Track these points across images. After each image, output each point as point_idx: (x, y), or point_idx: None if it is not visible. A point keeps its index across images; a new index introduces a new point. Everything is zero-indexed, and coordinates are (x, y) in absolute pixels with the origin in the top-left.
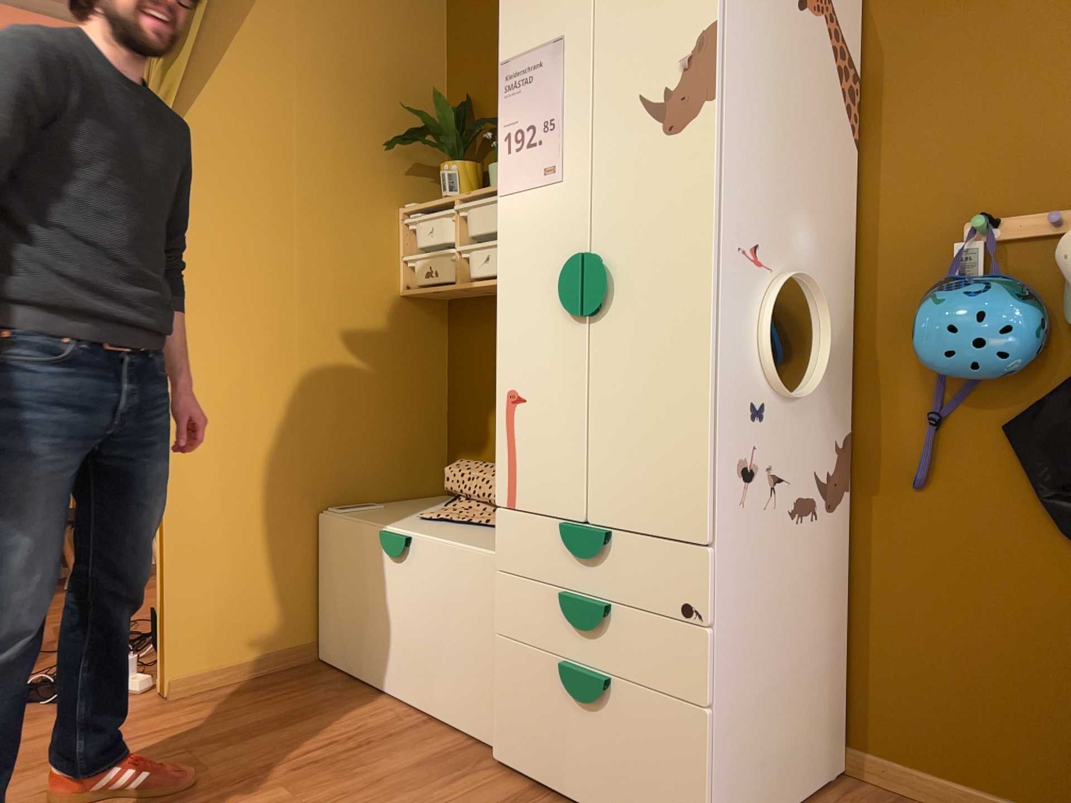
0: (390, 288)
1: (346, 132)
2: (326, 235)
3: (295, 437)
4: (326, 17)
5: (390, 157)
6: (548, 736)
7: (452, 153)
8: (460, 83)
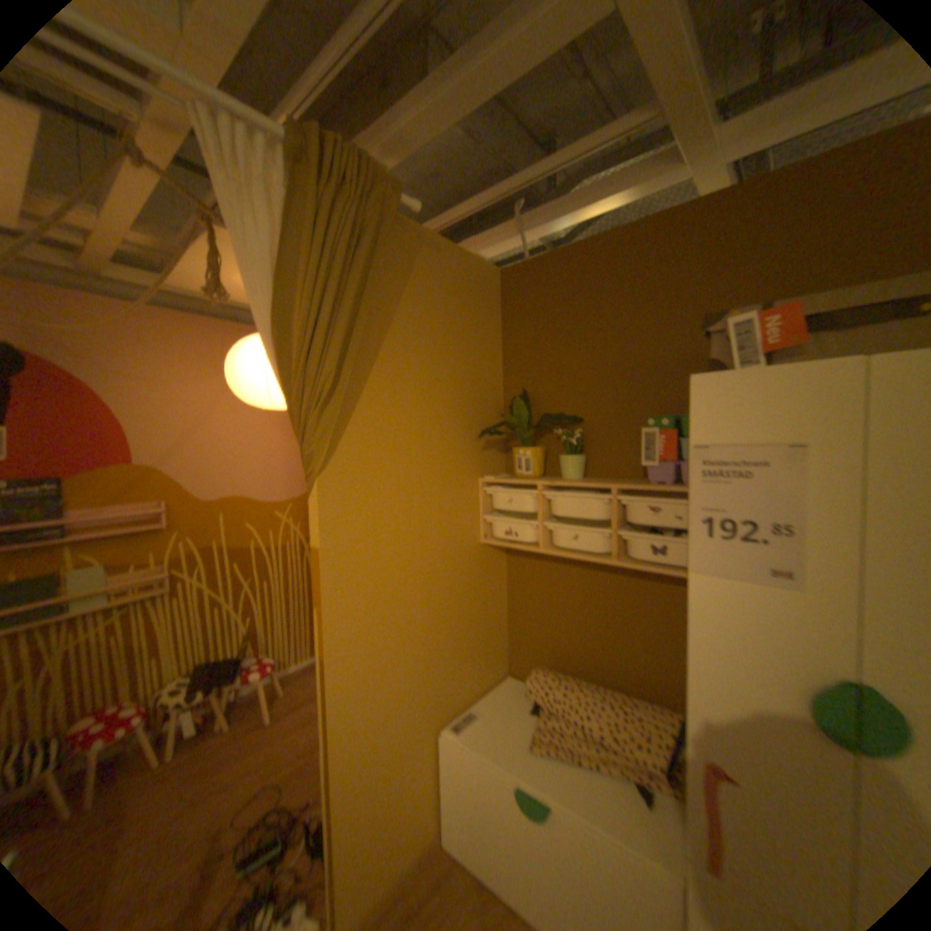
0: (474, 539)
1: (445, 428)
2: (435, 514)
3: (420, 681)
4: (430, 340)
5: (471, 440)
6: None
7: (523, 439)
8: (515, 377)
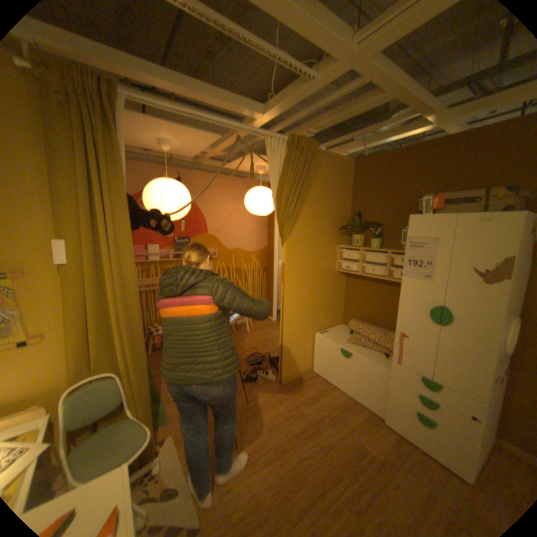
0: (333, 269)
1: (326, 226)
2: (320, 258)
3: (310, 315)
4: (323, 193)
5: (335, 231)
6: (409, 427)
7: (356, 232)
8: (356, 206)
